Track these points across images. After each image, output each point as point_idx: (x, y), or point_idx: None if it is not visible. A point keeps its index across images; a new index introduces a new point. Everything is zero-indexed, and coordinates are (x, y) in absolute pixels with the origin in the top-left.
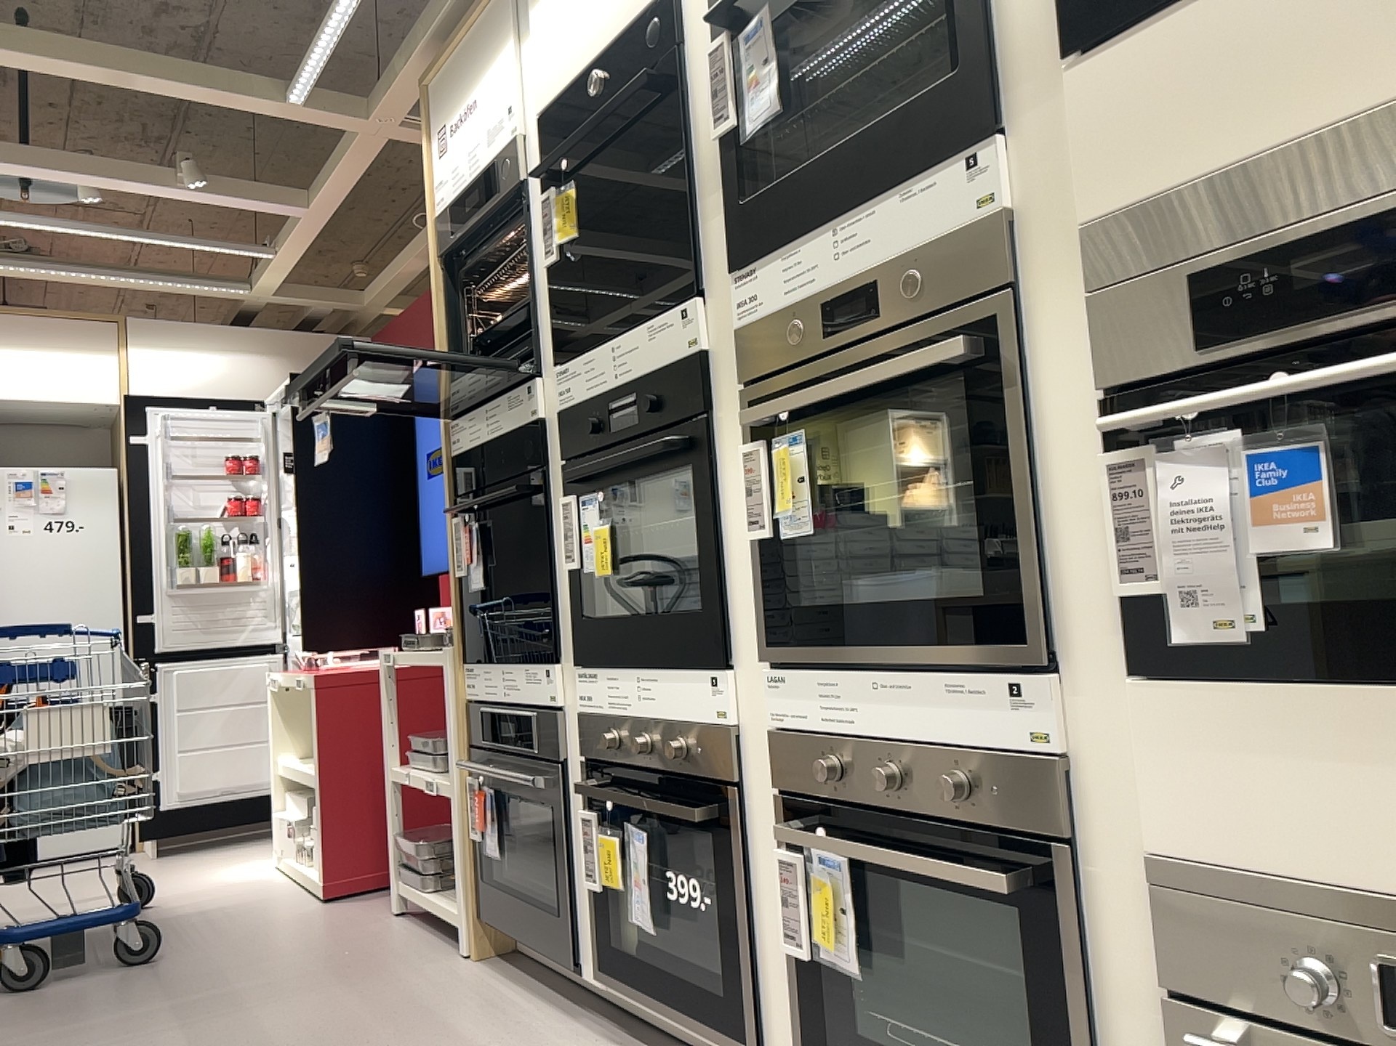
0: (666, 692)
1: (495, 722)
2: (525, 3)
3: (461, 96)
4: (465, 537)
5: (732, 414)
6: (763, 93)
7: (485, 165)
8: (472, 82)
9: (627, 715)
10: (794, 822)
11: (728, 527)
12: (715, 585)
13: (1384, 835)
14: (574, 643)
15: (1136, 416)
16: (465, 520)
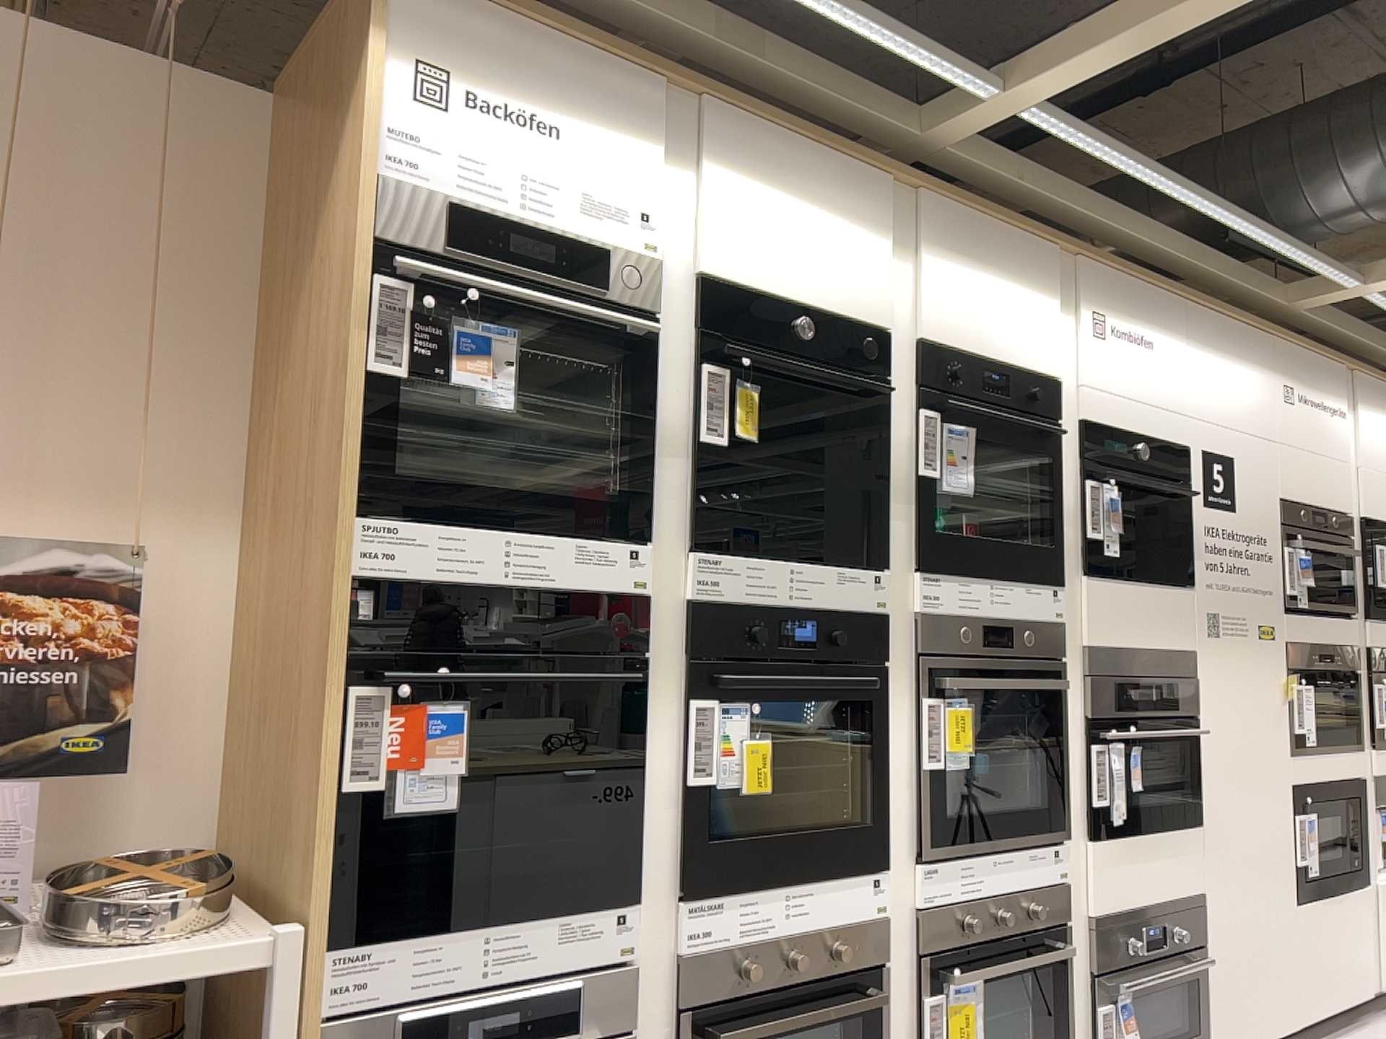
0: (823, 900)
1: (451, 1024)
2: (685, 131)
3: (519, 87)
4: (397, 723)
5: (901, 670)
6: (963, 475)
7: (574, 228)
8: (558, 101)
9: (768, 934)
10: (935, 970)
11: (889, 755)
12: (885, 800)
13: (1141, 883)
14: (667, 871)
15: (1118, 734)
16: (396, 694)
